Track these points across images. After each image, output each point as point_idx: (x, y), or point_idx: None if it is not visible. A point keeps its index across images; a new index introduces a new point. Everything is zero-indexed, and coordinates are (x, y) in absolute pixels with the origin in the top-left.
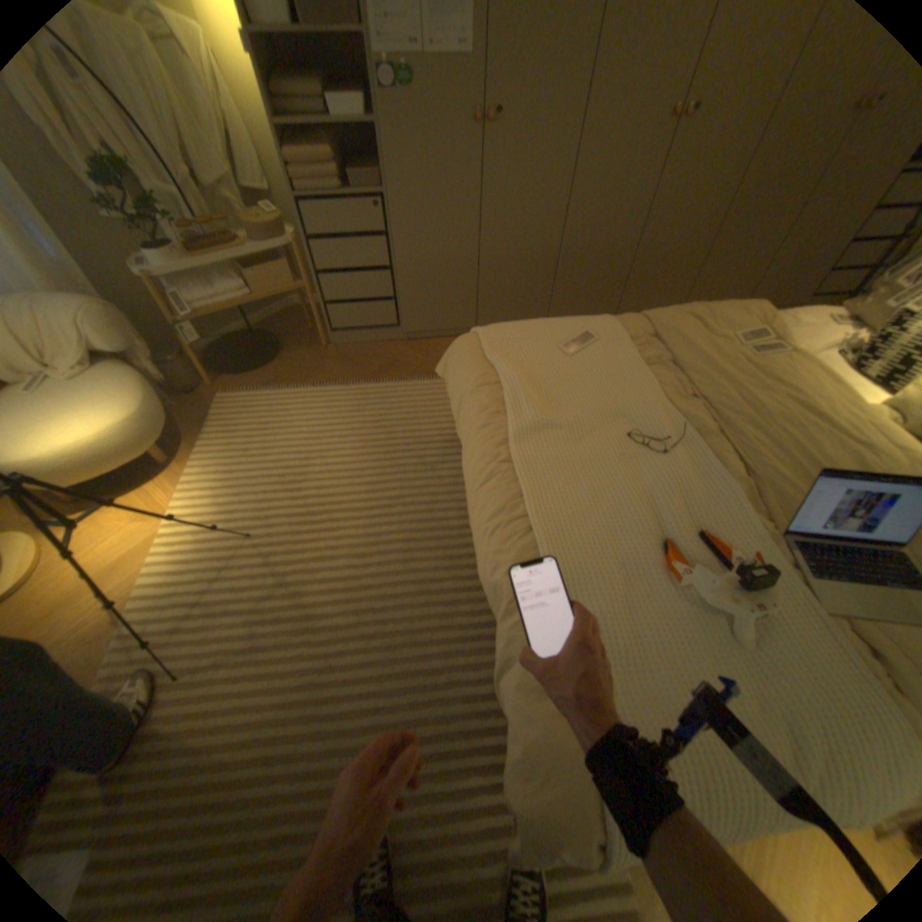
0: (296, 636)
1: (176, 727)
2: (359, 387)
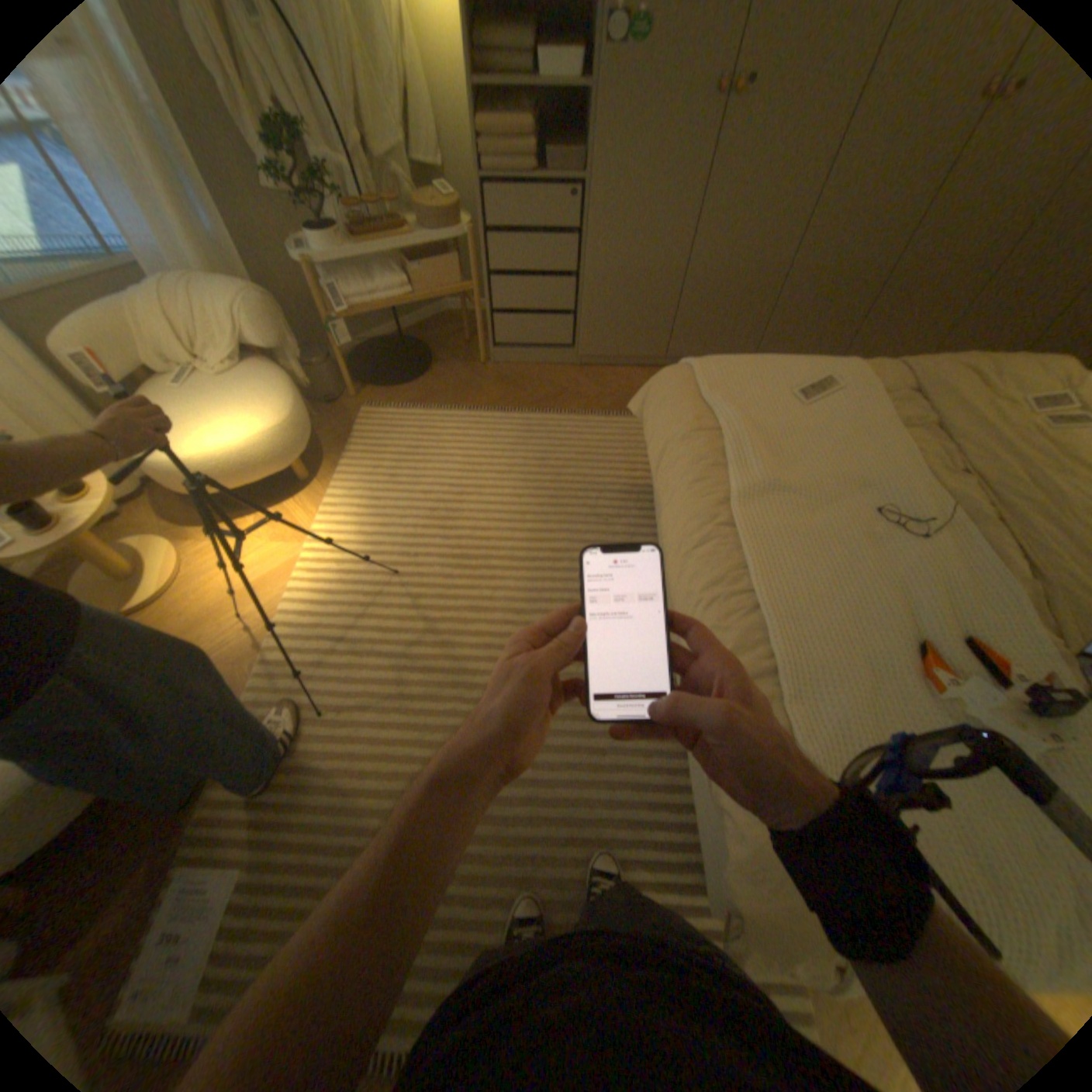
0: (447, 689)
1: (321, 764)
2: (521, 416)
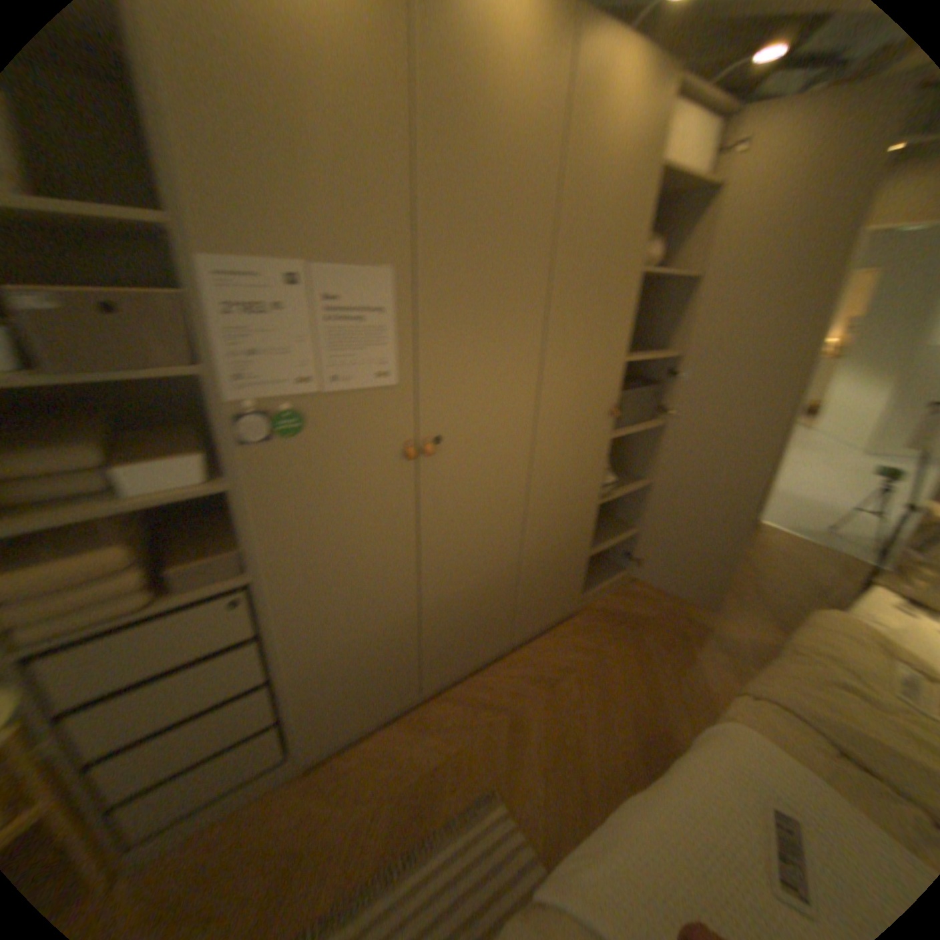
0: None
1: None
2: None
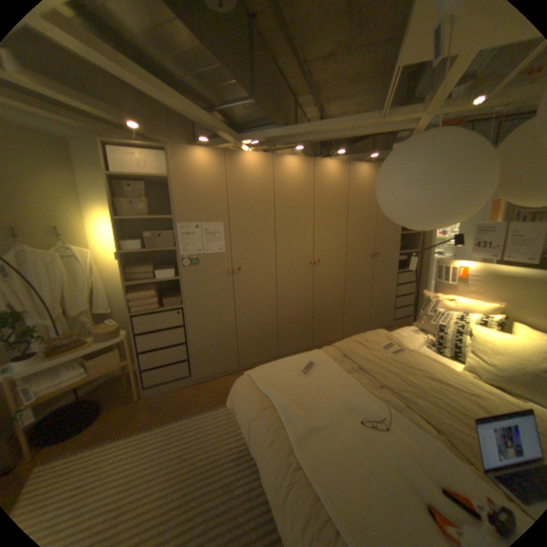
0: None
1: None
2: (163, 429)
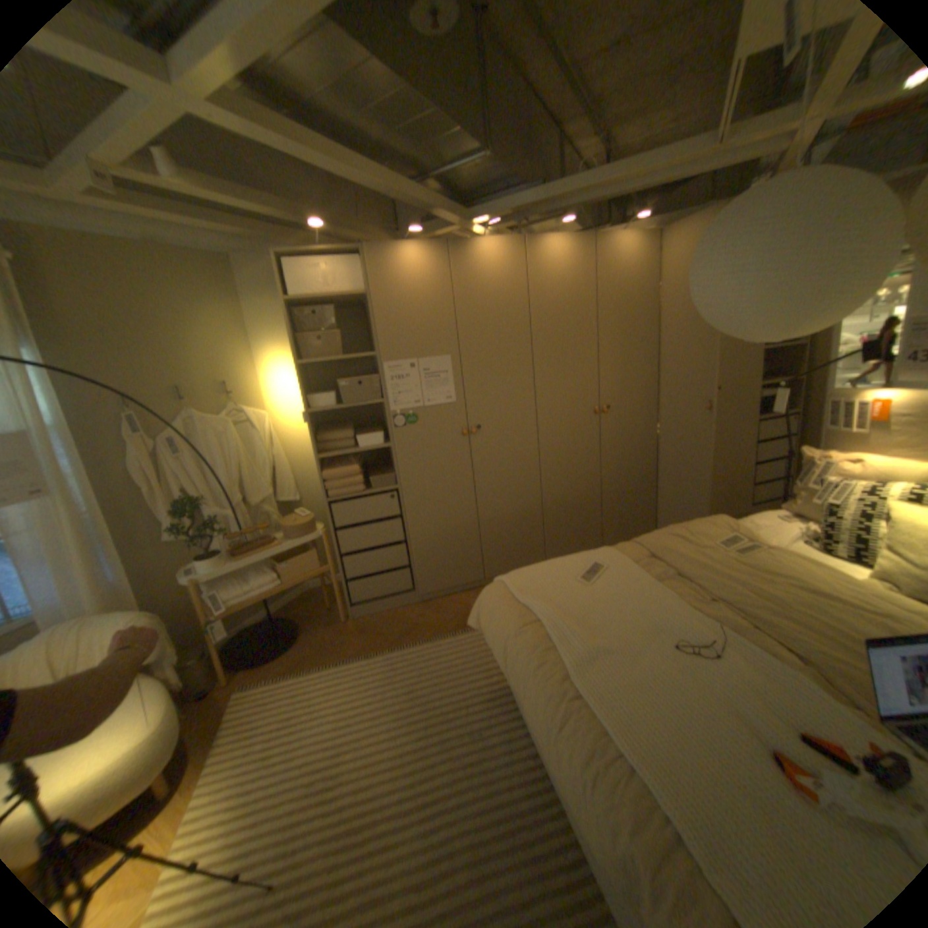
0: None
1: None
2: (384, 657)
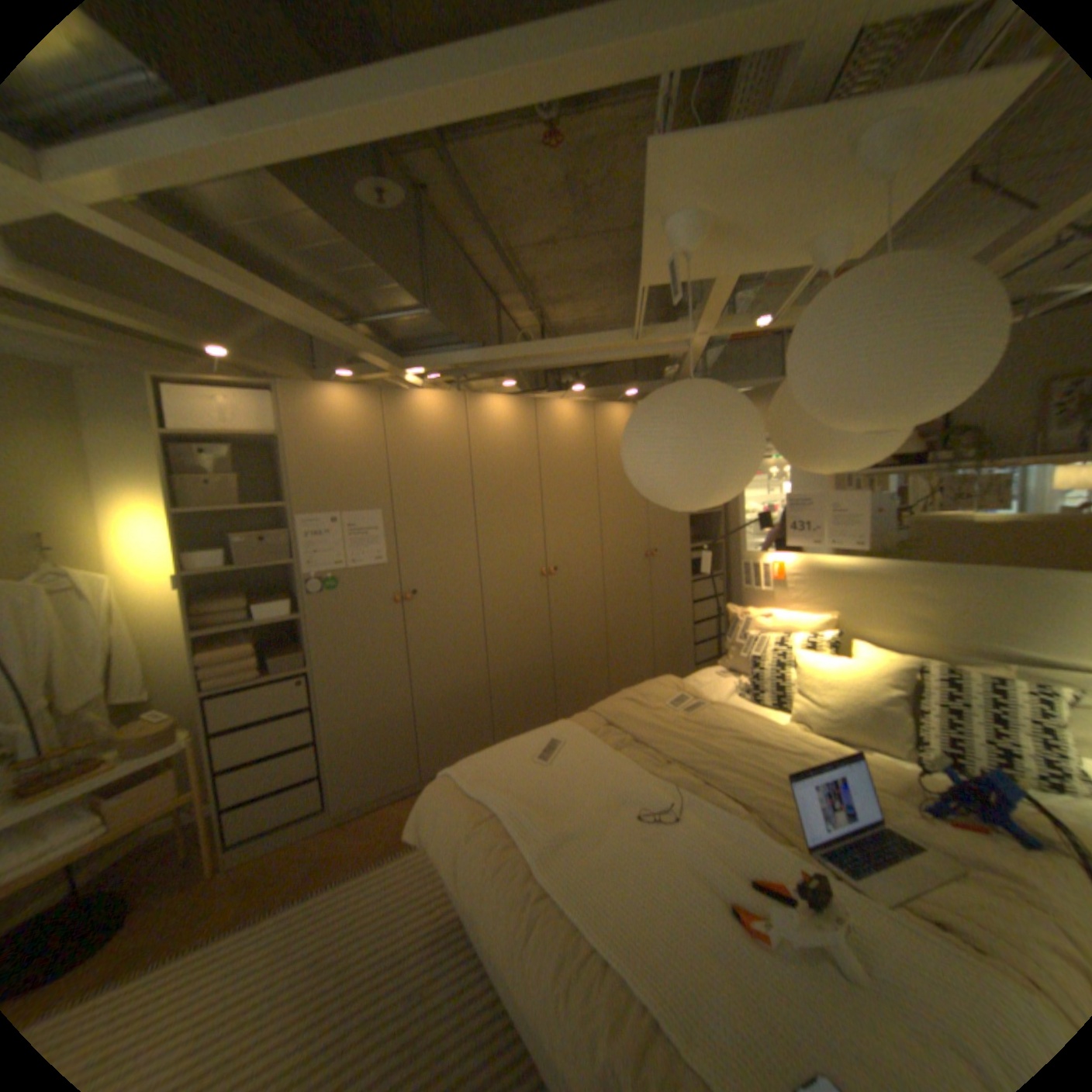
0: None
1: None
2: (278, 918)
